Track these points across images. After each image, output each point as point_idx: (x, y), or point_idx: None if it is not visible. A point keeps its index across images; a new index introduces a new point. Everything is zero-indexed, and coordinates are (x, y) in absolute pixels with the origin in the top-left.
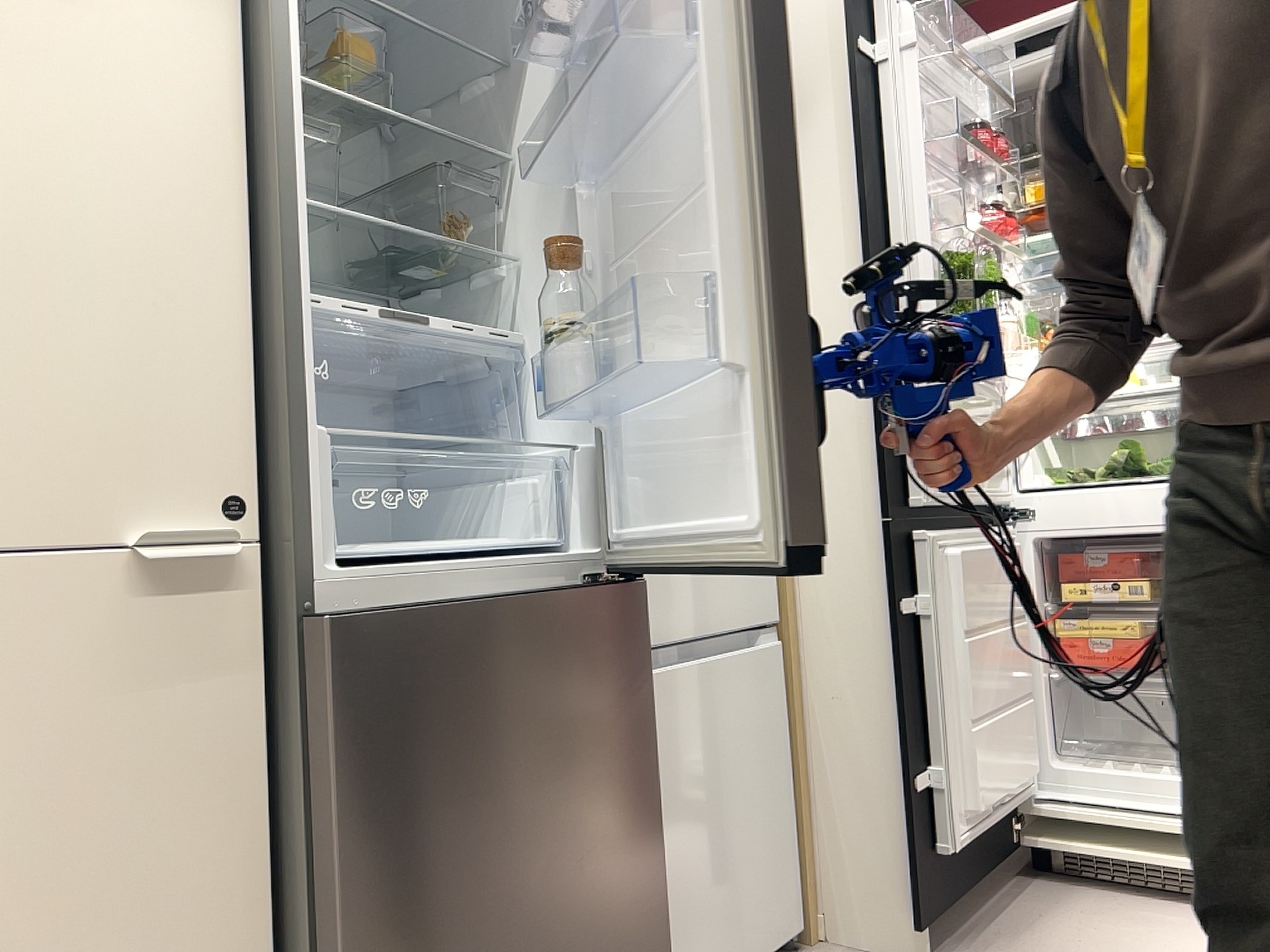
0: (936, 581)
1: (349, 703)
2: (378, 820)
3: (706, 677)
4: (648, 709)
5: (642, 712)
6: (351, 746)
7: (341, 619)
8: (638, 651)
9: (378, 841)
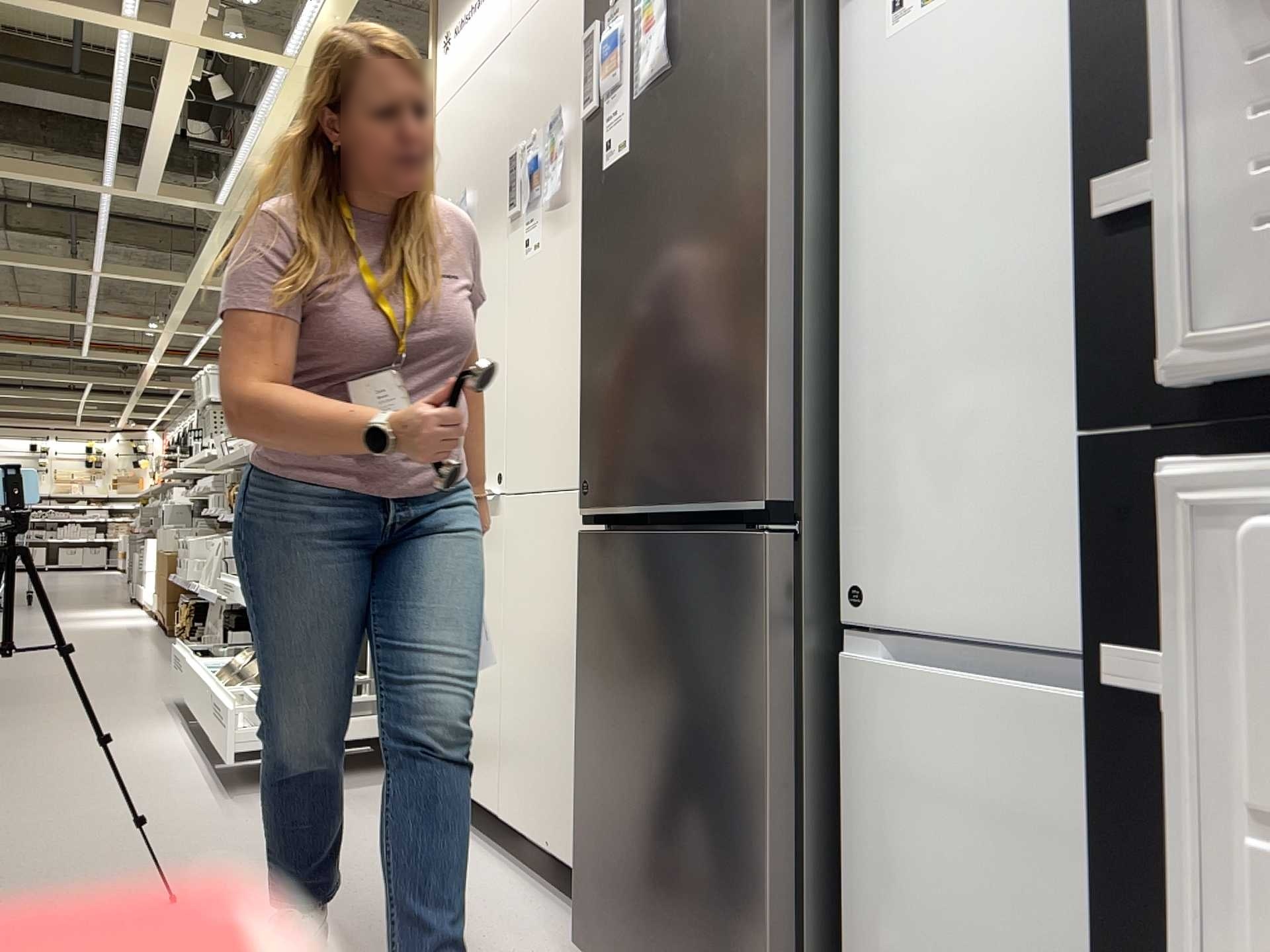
0: (1221, 637)
1: (584, 587)
2: (590, 666)
3: (992, 713)
4: (765, 685)
5: (756, 684)
6: (584, 614)
7: (588, 535)
8: (757, 614)
9: (589, 679)
